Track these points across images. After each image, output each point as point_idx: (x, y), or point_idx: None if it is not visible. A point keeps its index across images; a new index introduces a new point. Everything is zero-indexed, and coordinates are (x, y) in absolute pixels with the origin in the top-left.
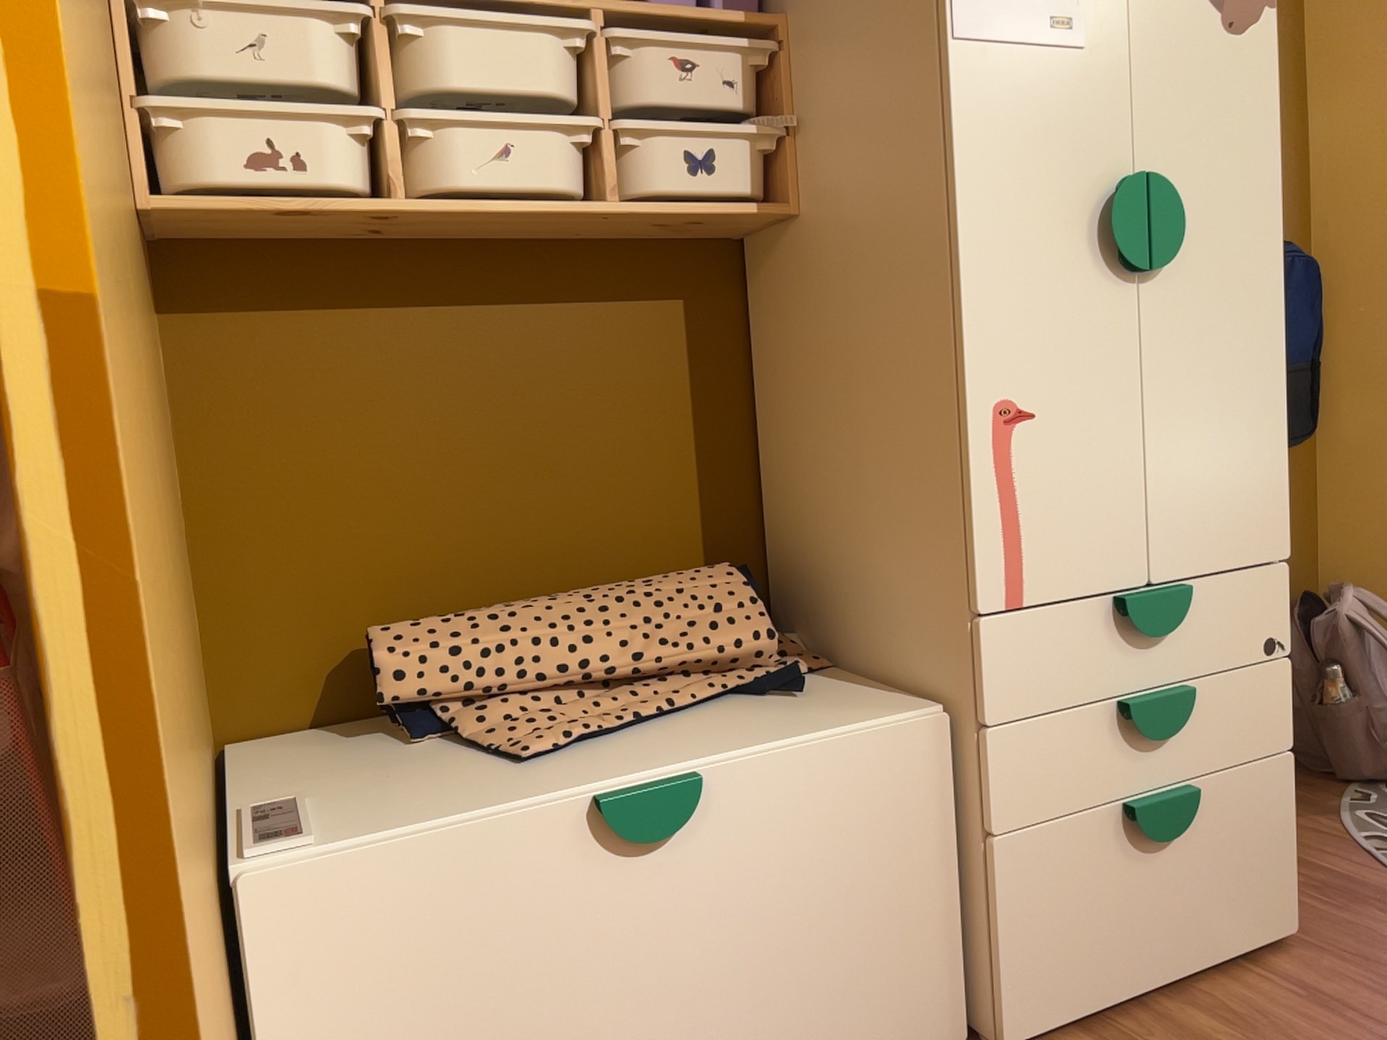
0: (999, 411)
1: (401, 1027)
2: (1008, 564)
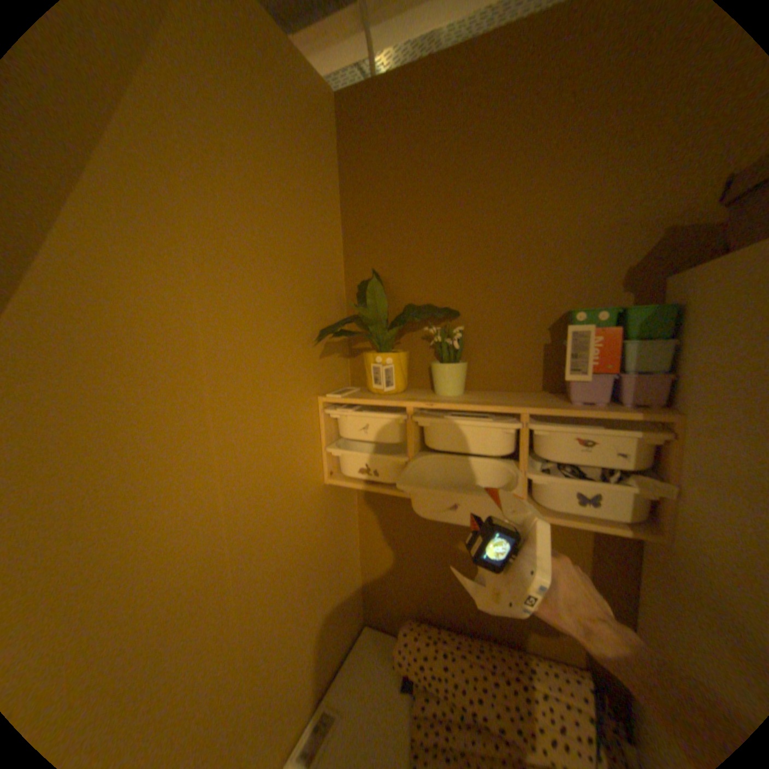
0: None
1: None
2: None
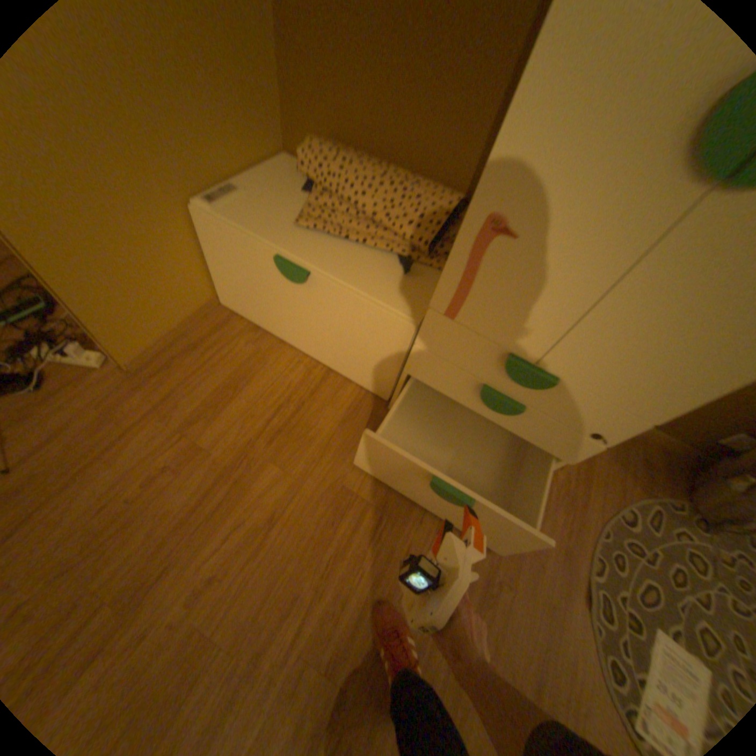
0: (492, 219)
1: (232, 269)
2: (454, 297)
